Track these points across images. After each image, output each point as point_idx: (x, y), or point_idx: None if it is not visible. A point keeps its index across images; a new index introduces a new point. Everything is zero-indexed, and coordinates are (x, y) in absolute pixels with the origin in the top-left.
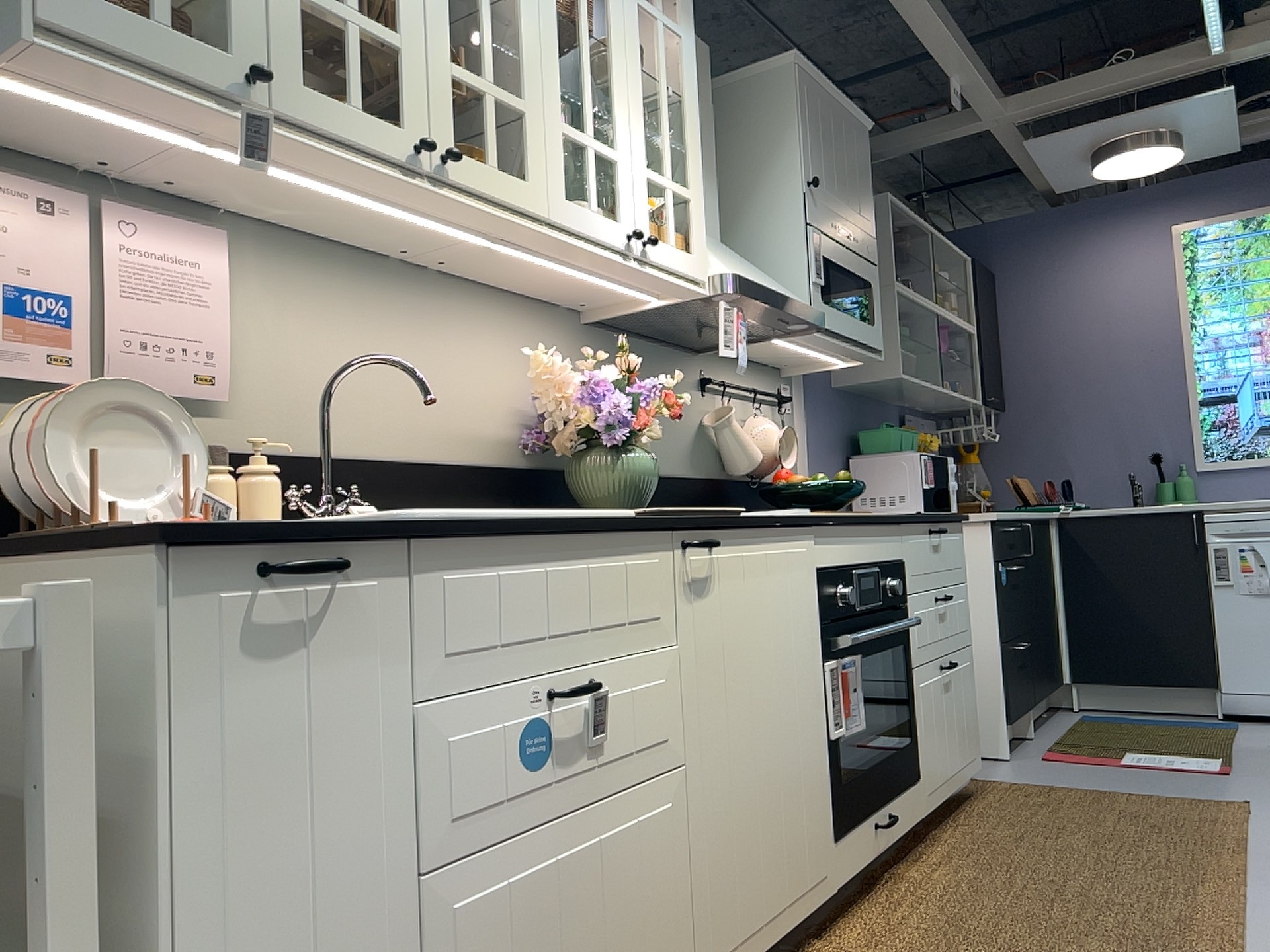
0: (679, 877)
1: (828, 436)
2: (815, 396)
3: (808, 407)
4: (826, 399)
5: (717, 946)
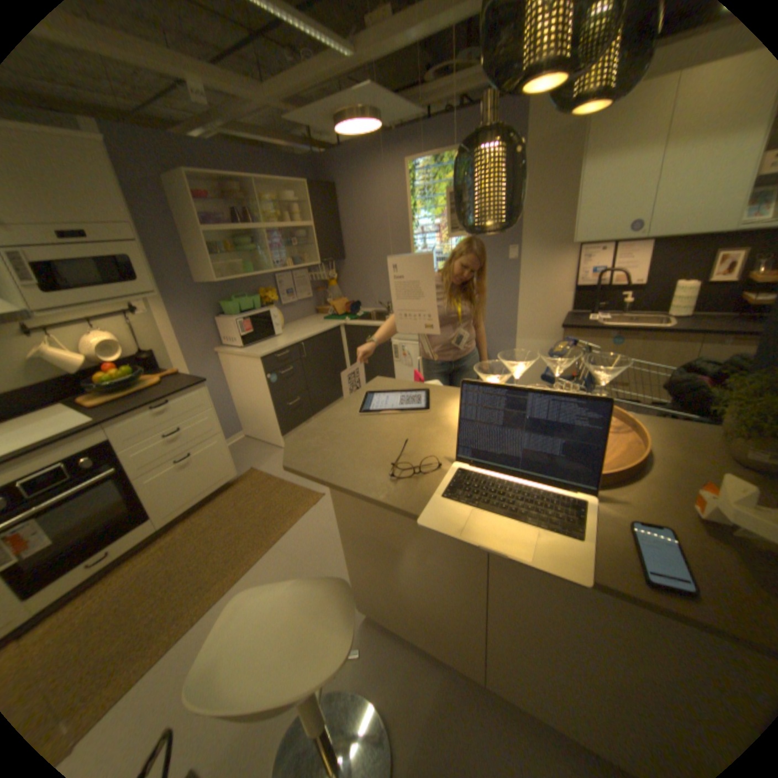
0: None
1: (191, 312)
2: (171, 296)
3: (164, 304)
4: (184, 293)
5: None
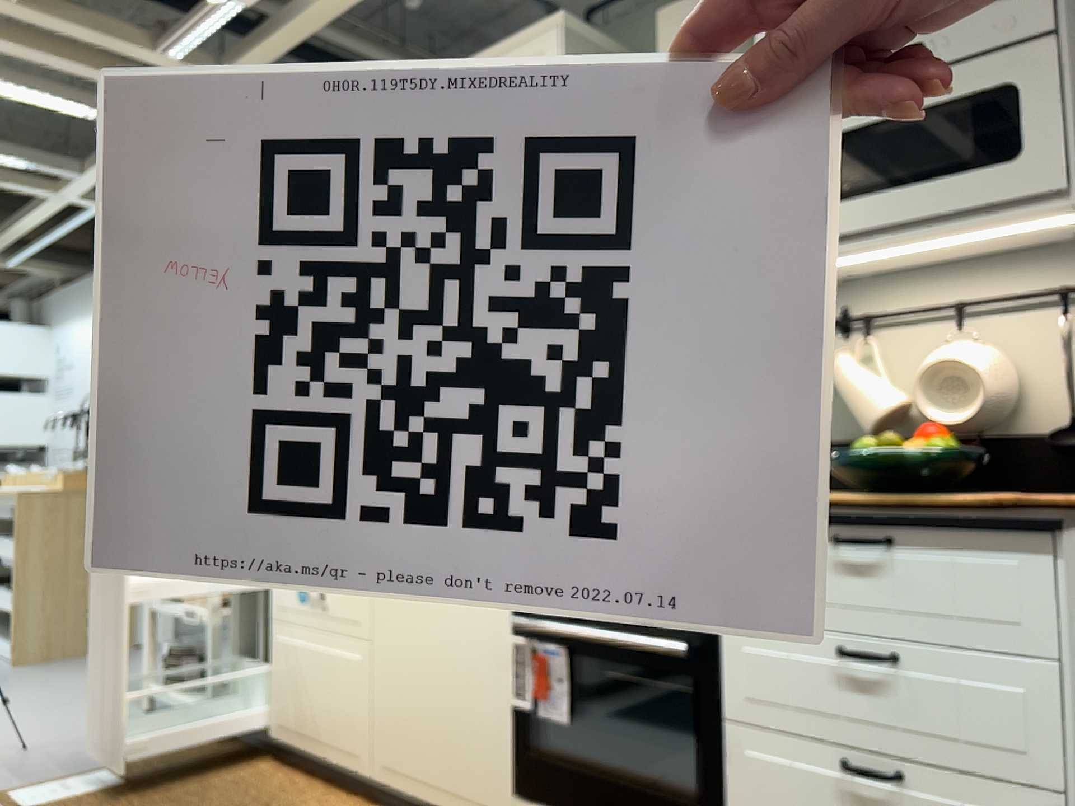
0: (363, 699)
1: None
2: None
3: None
4: None
5: (384, 759)
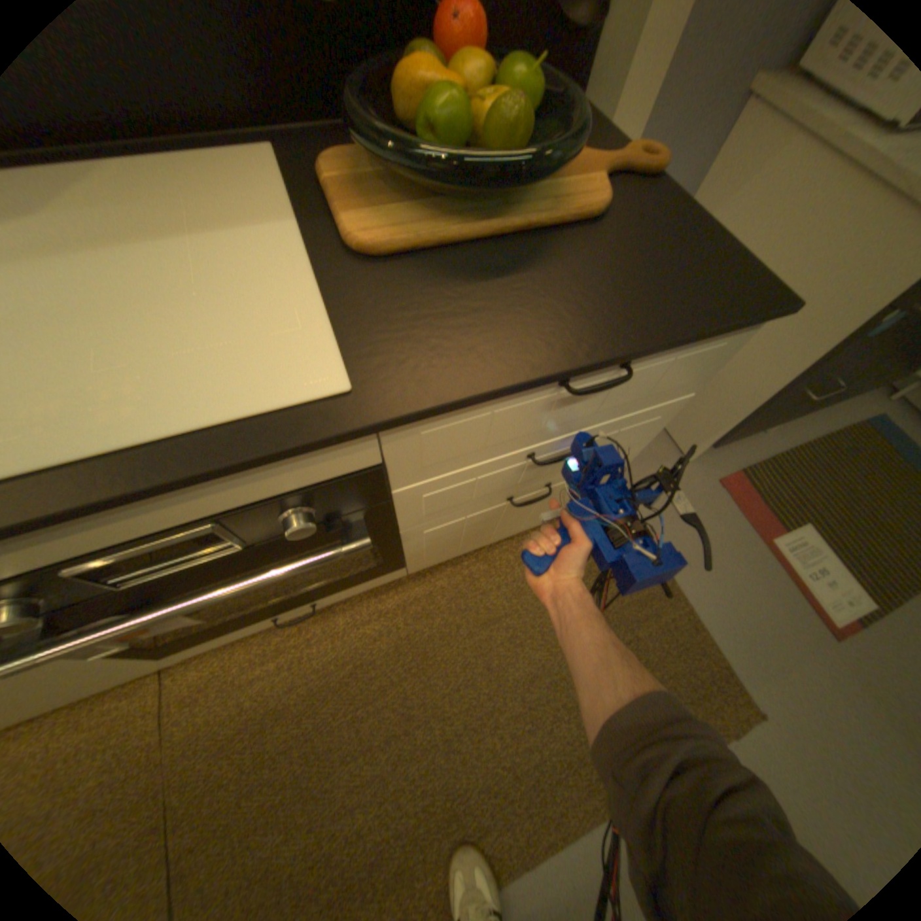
0: None
1: None
2: None
3: None
4: None
5: None
